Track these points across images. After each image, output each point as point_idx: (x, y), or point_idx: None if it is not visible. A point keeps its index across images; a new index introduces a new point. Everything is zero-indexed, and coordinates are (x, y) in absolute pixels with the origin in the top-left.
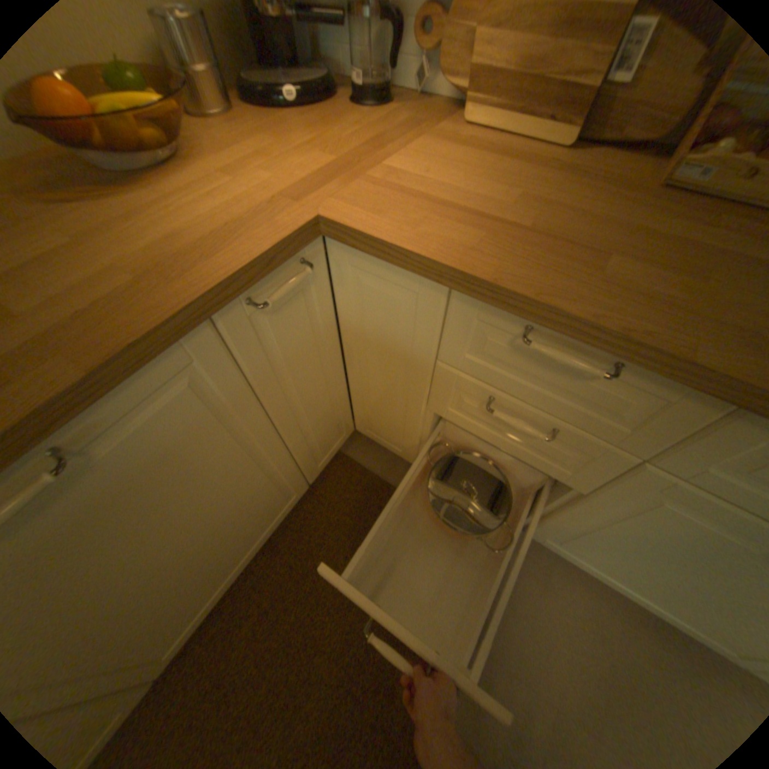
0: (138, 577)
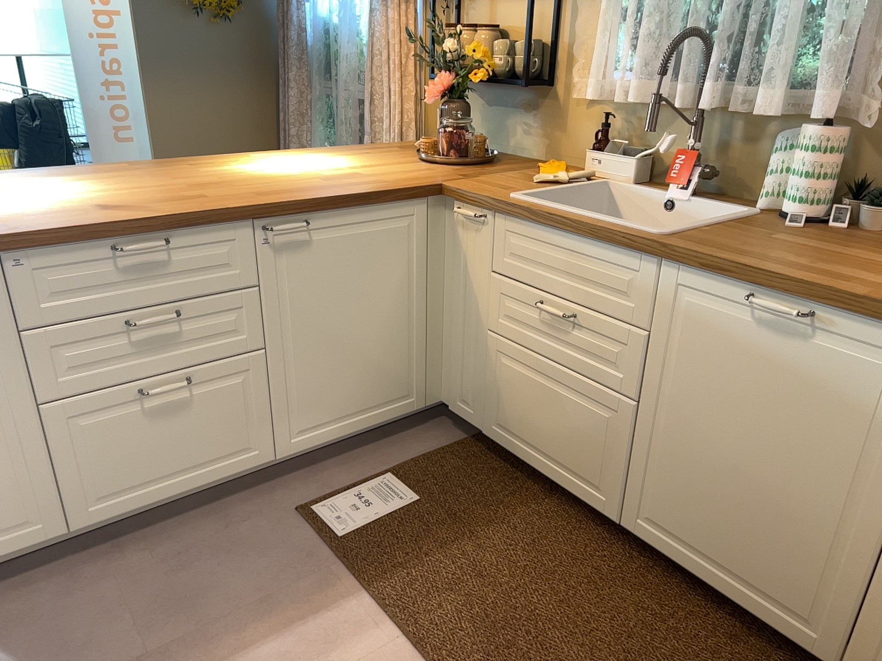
0: (722, 433)
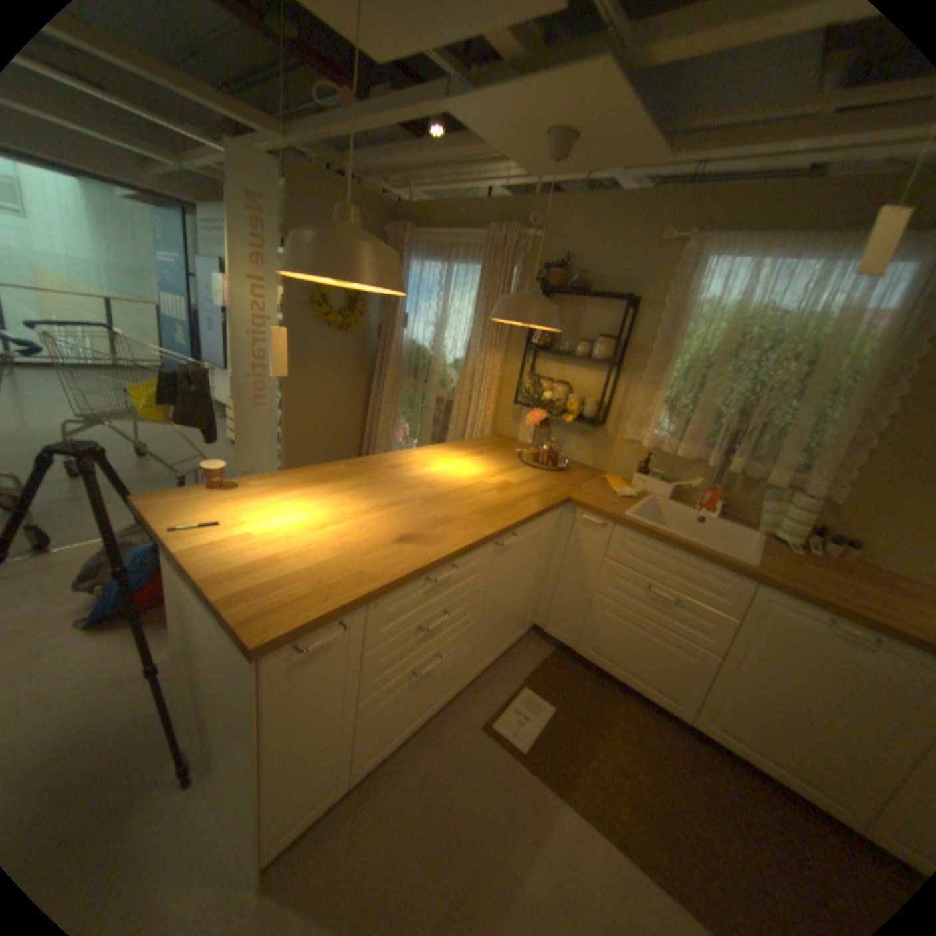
0: (795, 690)
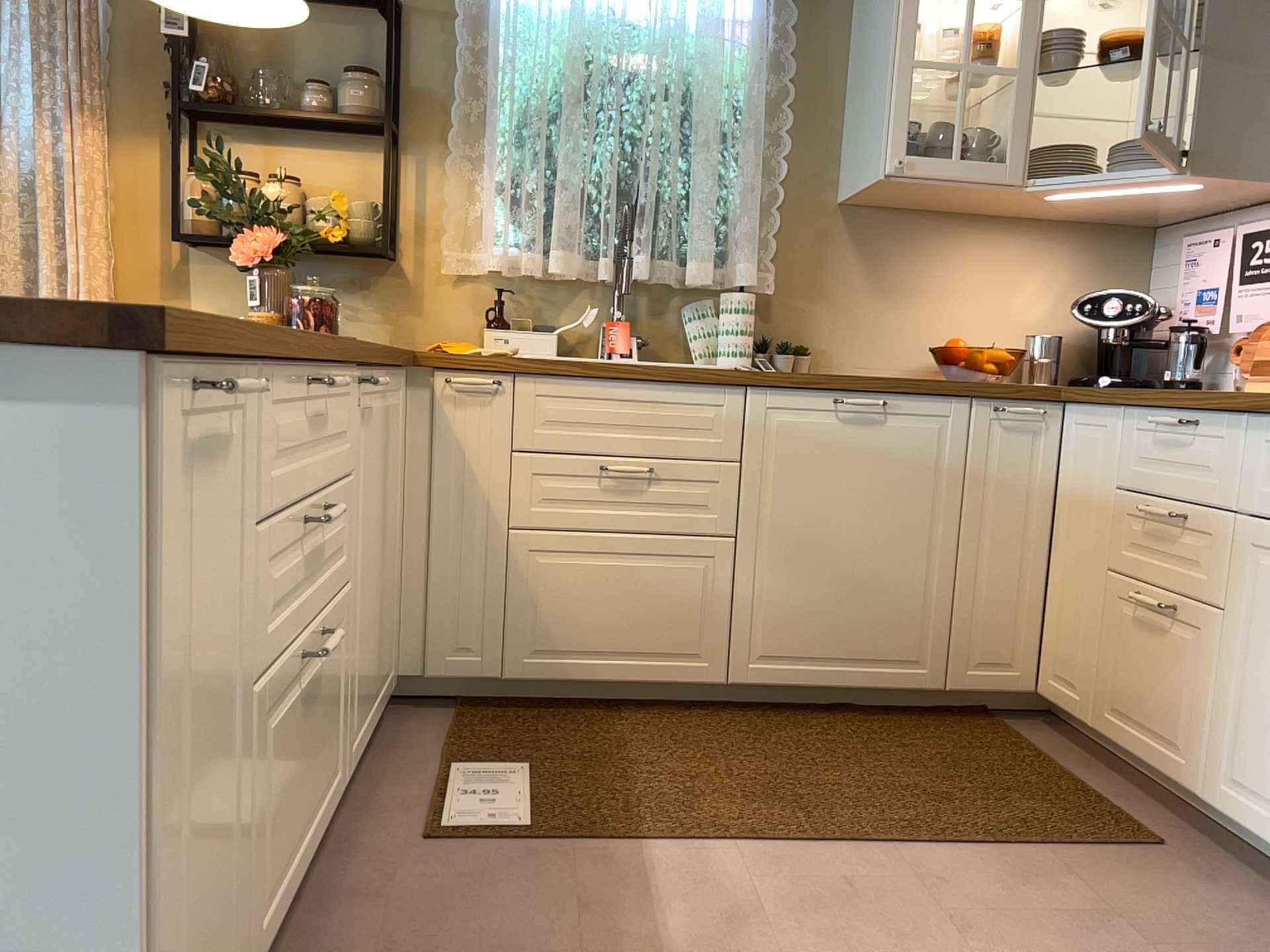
0: (827, 530)
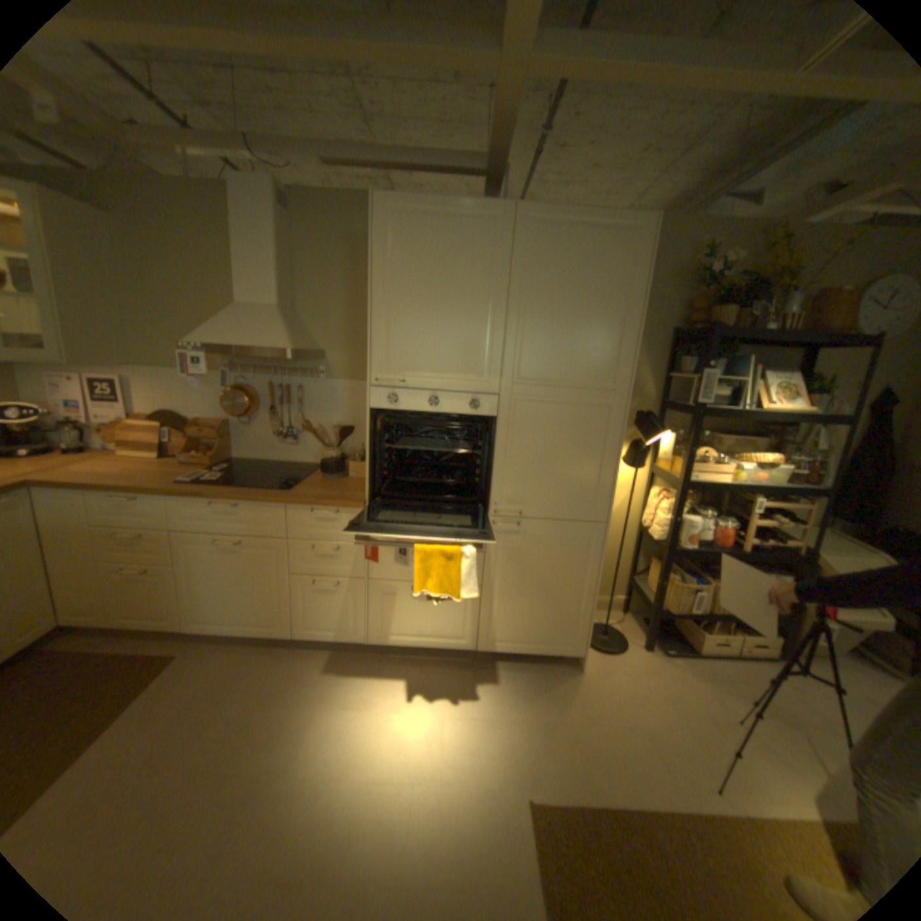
0: None
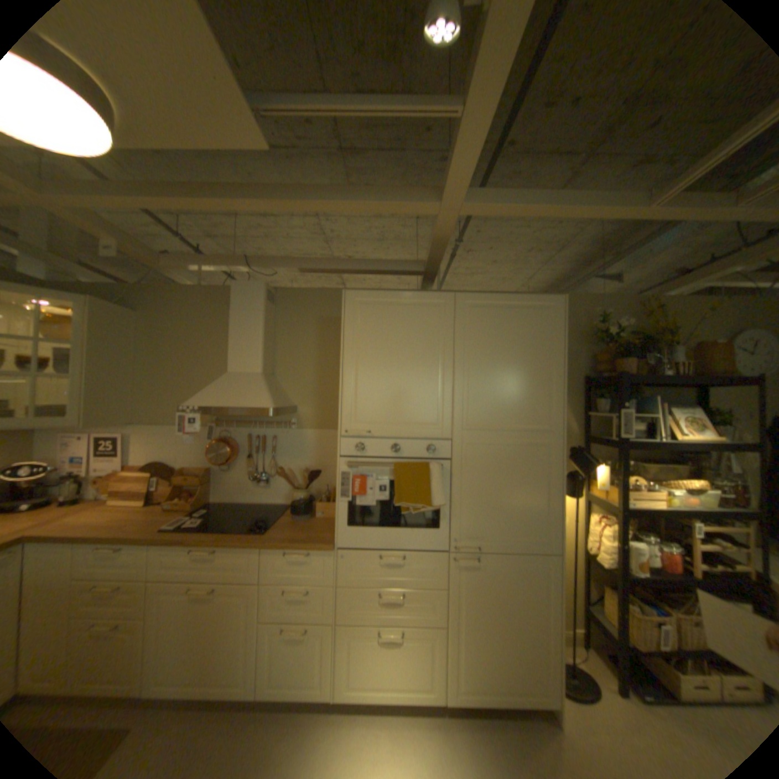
0: None
